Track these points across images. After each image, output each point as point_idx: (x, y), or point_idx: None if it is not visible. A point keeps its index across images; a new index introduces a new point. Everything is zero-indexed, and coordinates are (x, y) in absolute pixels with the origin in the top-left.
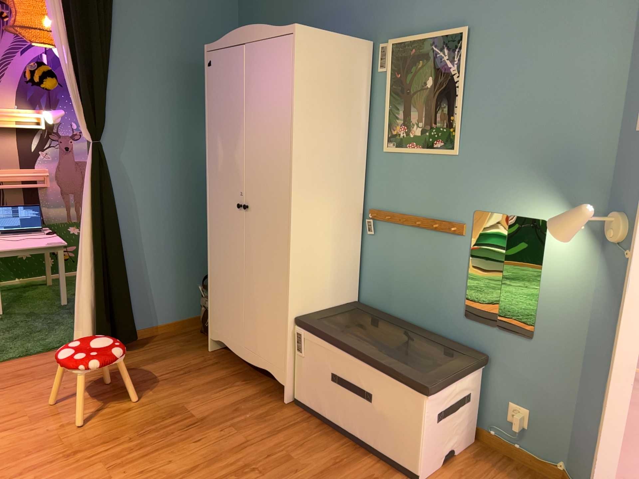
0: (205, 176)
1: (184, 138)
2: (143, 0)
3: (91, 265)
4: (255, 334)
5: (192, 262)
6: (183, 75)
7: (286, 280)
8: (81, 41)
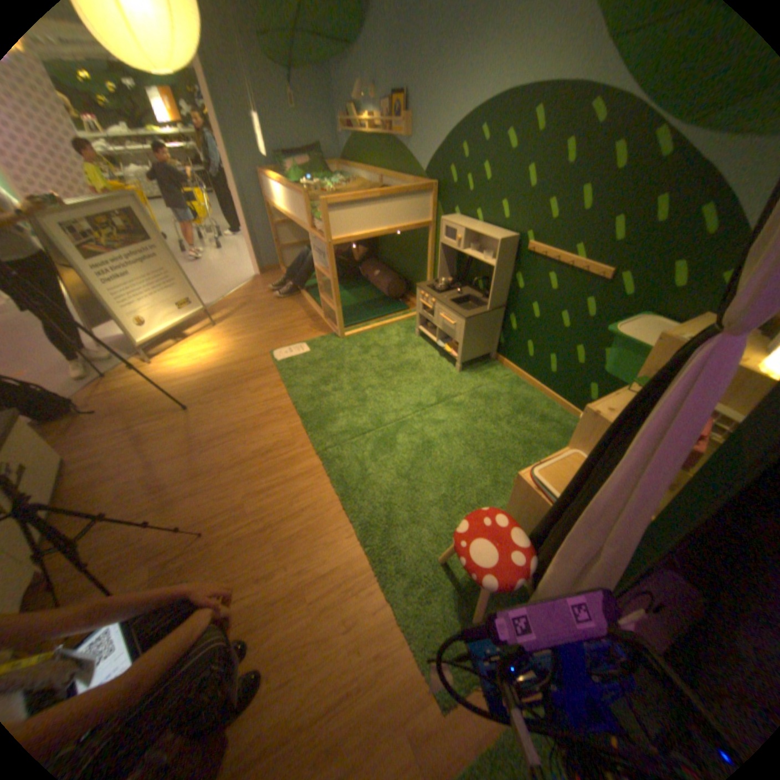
0: None
1: None
2: None
3: None
4: None
5: None
6: None
7: None
8: None
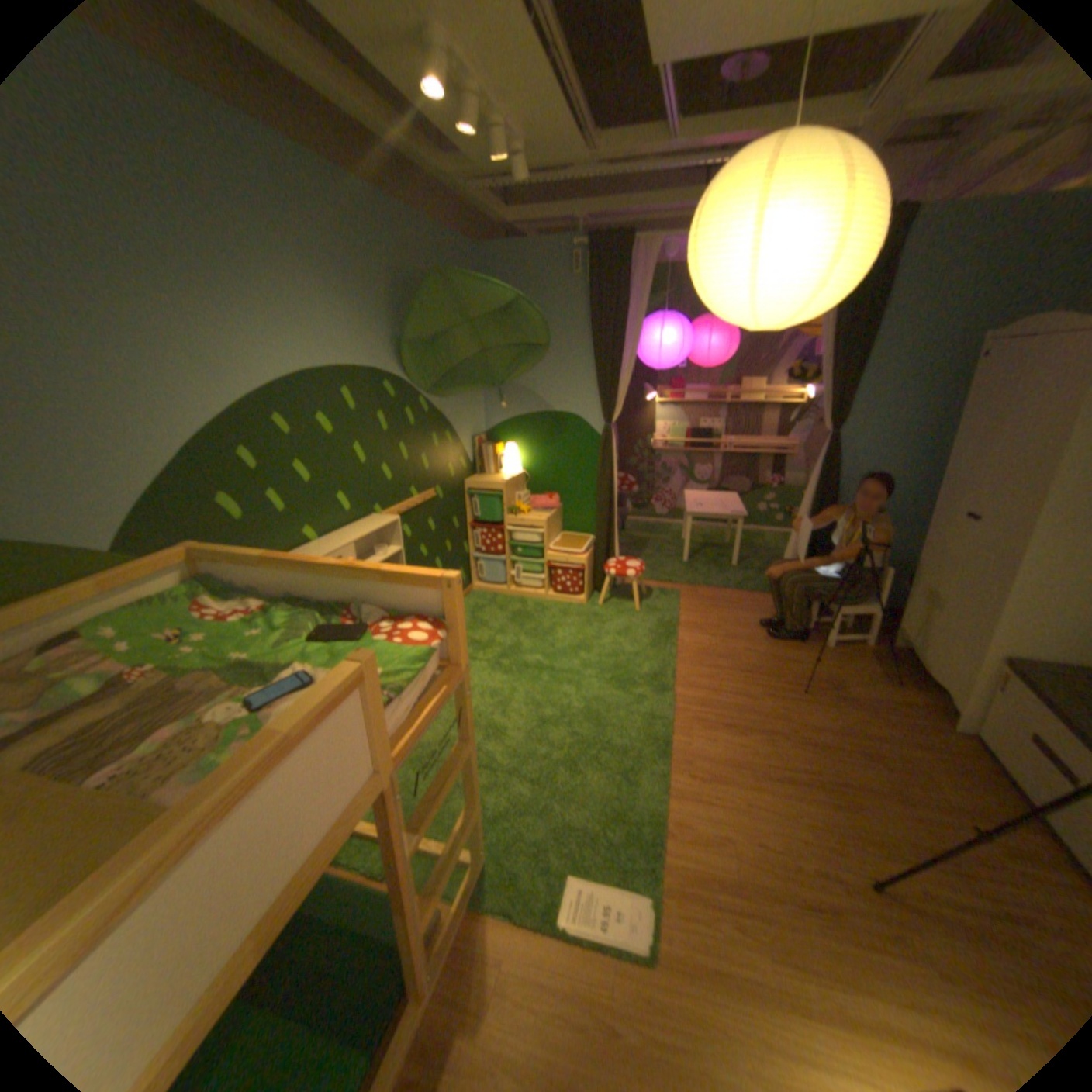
0: (953, 470)
1: (937, 429)
2: (925, 285)
3: (801, 538)
4: (948, 653)
5: (908, 557)
6: (956, 359)
7: (997, 613)
8: (843, 343)
